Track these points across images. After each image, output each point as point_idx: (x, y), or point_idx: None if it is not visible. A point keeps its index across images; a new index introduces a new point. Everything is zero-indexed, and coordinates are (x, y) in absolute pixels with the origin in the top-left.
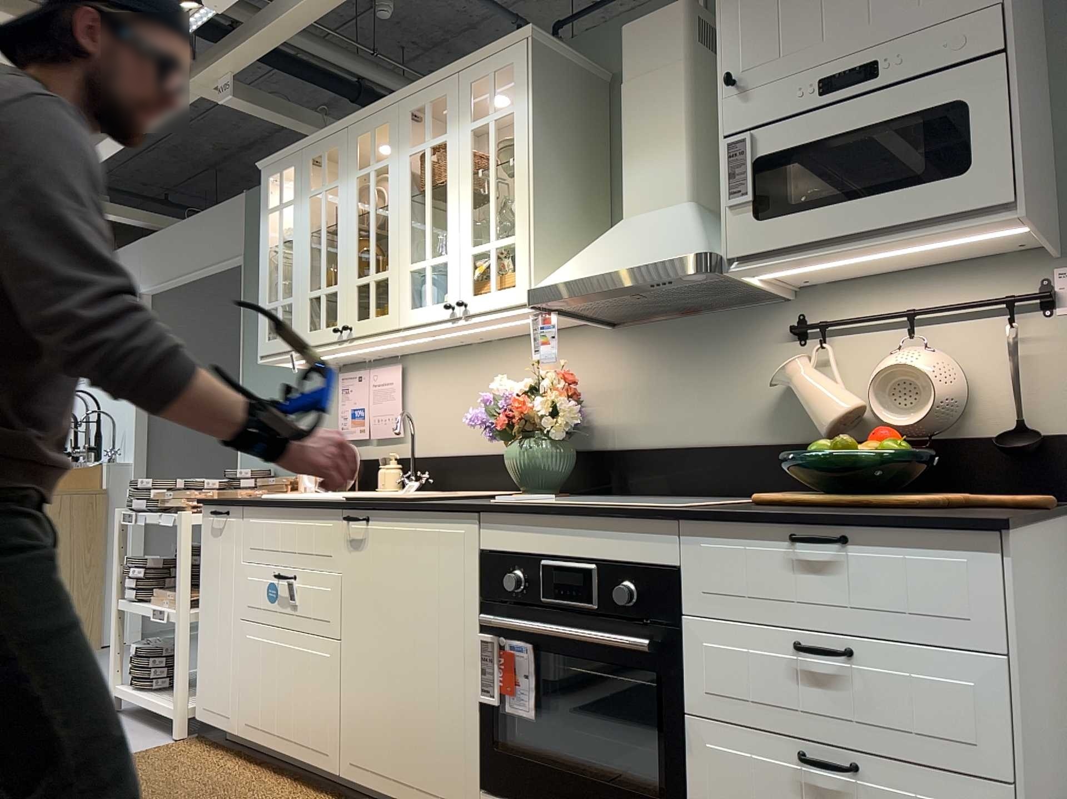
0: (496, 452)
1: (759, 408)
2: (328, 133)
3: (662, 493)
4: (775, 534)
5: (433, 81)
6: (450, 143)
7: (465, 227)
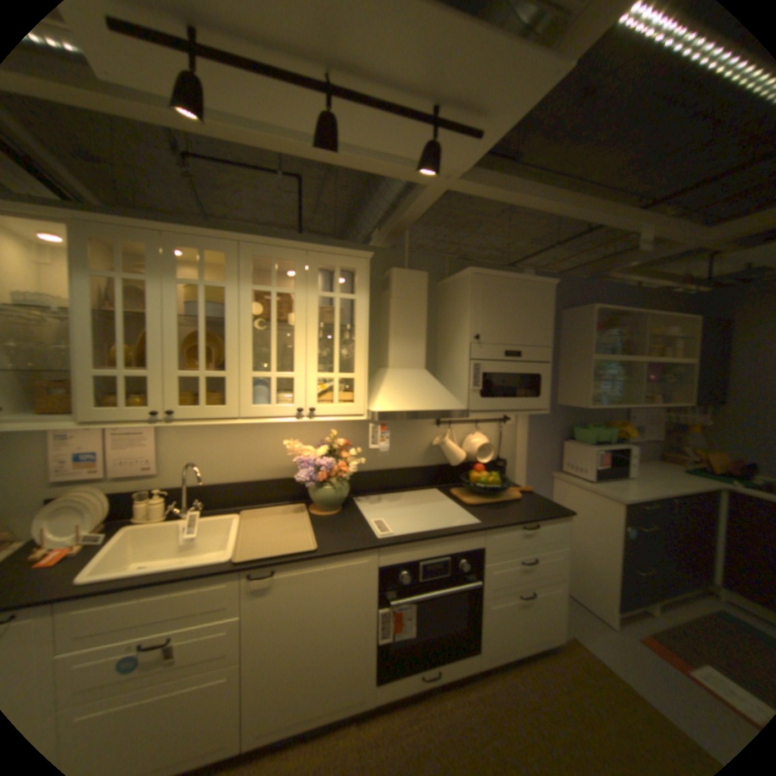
0: (262, 479)
1: (421, 452)
2: (131, 222)
3: (377, 491)
4: (520, 529)
5: (285, 244)
6: (301, 297)
7: (315, 360)
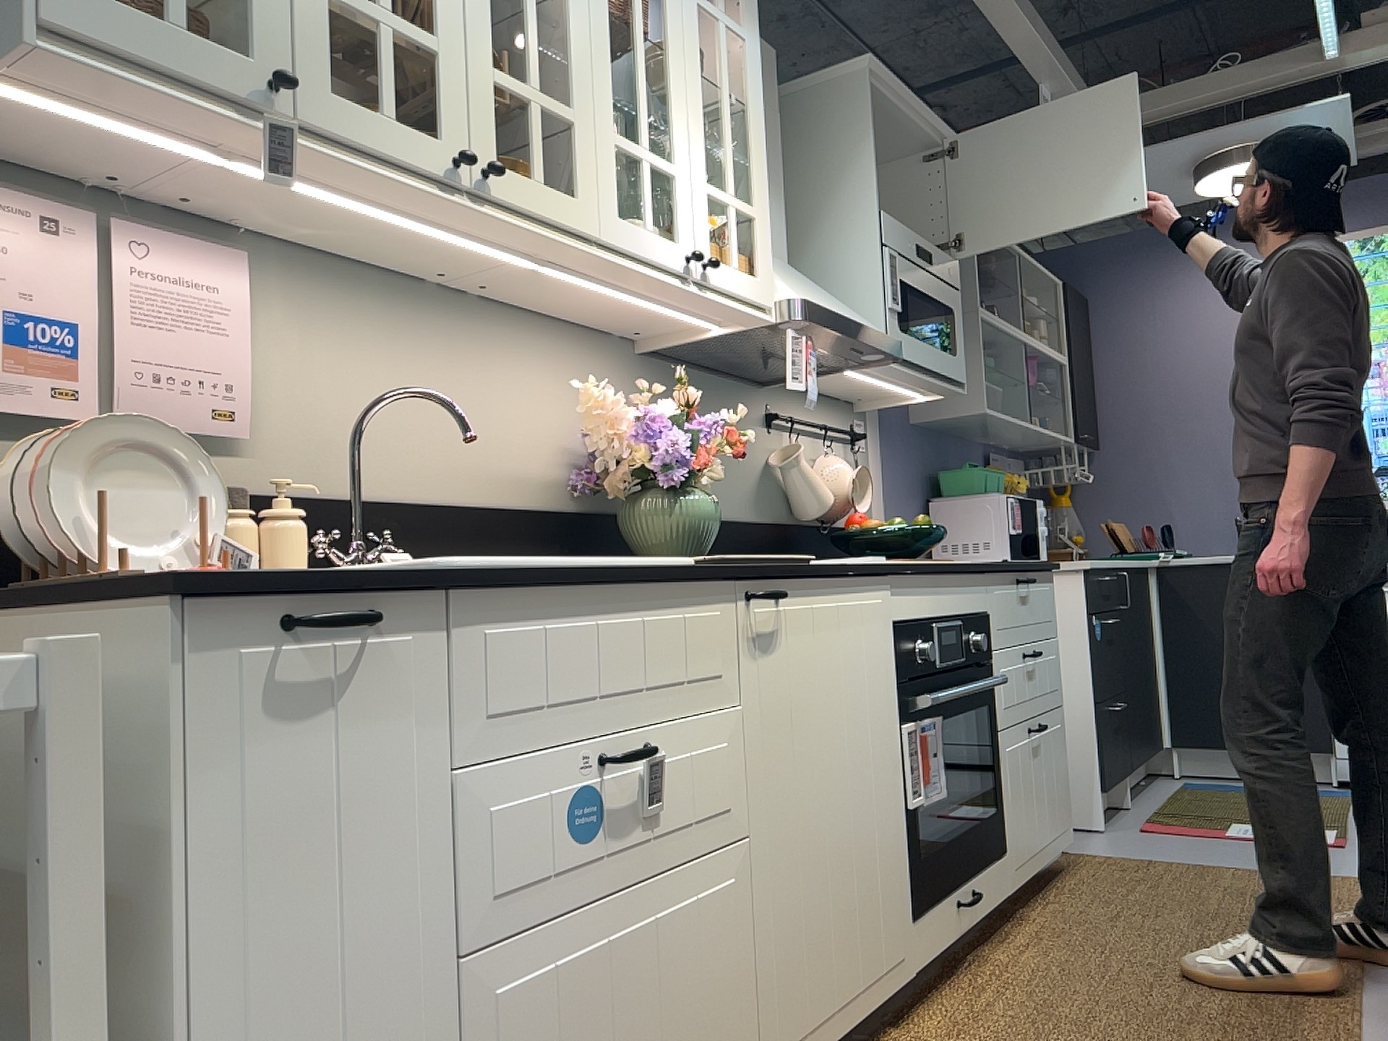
0: (487, 504)
1: (752, 486)
2: None
3: None
4: (1015, 579)
5: None
6: None
7: (700, 148)
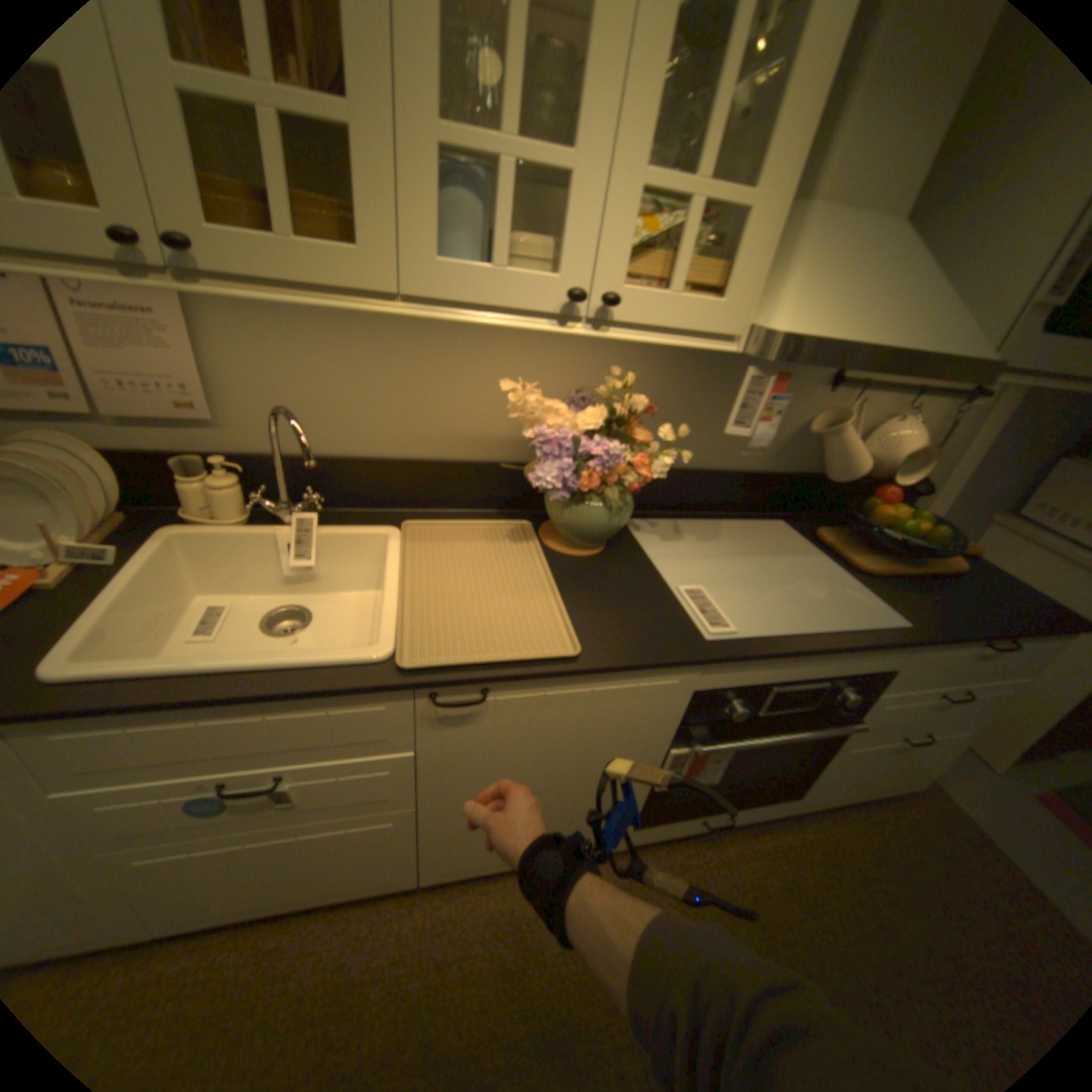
0: (443, 458)
1: (777, 441)
2: None
3: (667, 510)
4: (981, 645)
5: None
6: None
7: (650, 102)
